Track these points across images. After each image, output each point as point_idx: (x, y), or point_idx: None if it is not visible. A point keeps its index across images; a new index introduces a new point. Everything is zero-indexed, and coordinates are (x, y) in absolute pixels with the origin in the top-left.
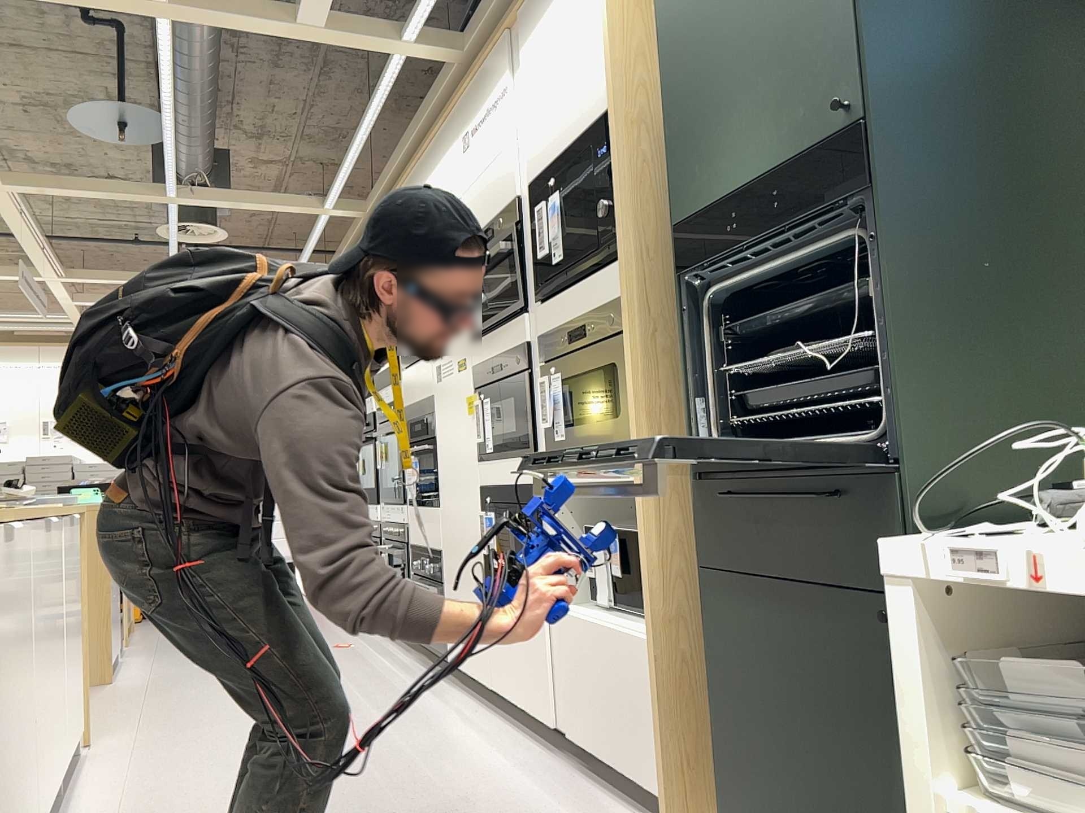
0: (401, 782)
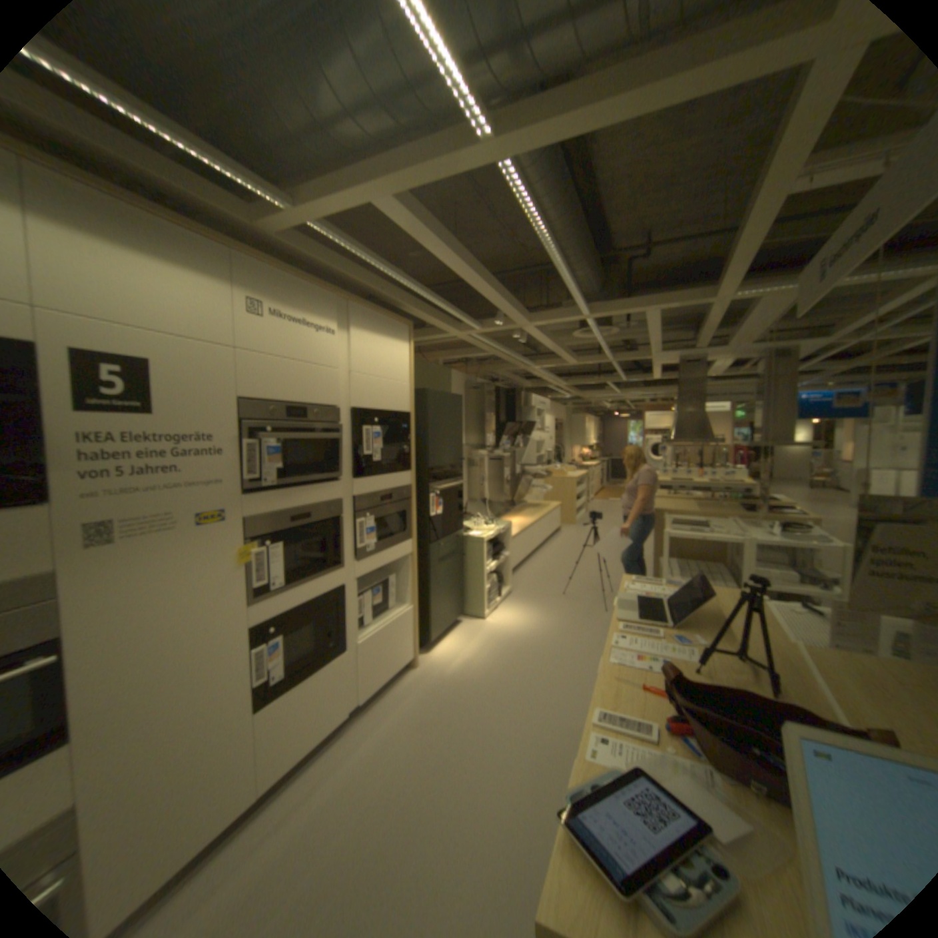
0: (404, 777)
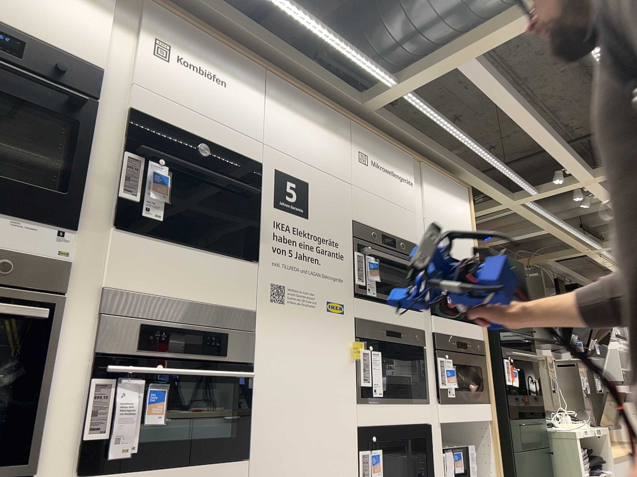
0: None
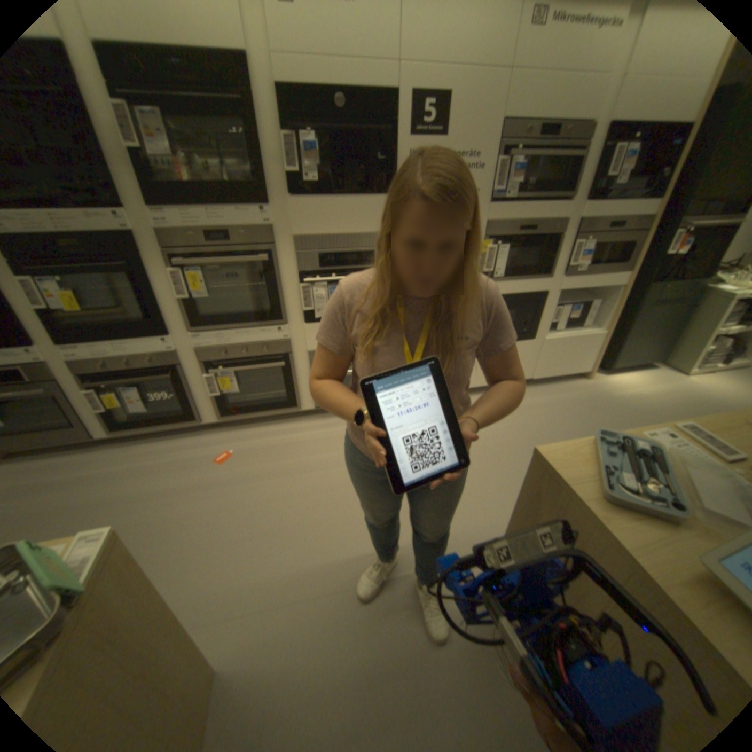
0: (543, 427)
